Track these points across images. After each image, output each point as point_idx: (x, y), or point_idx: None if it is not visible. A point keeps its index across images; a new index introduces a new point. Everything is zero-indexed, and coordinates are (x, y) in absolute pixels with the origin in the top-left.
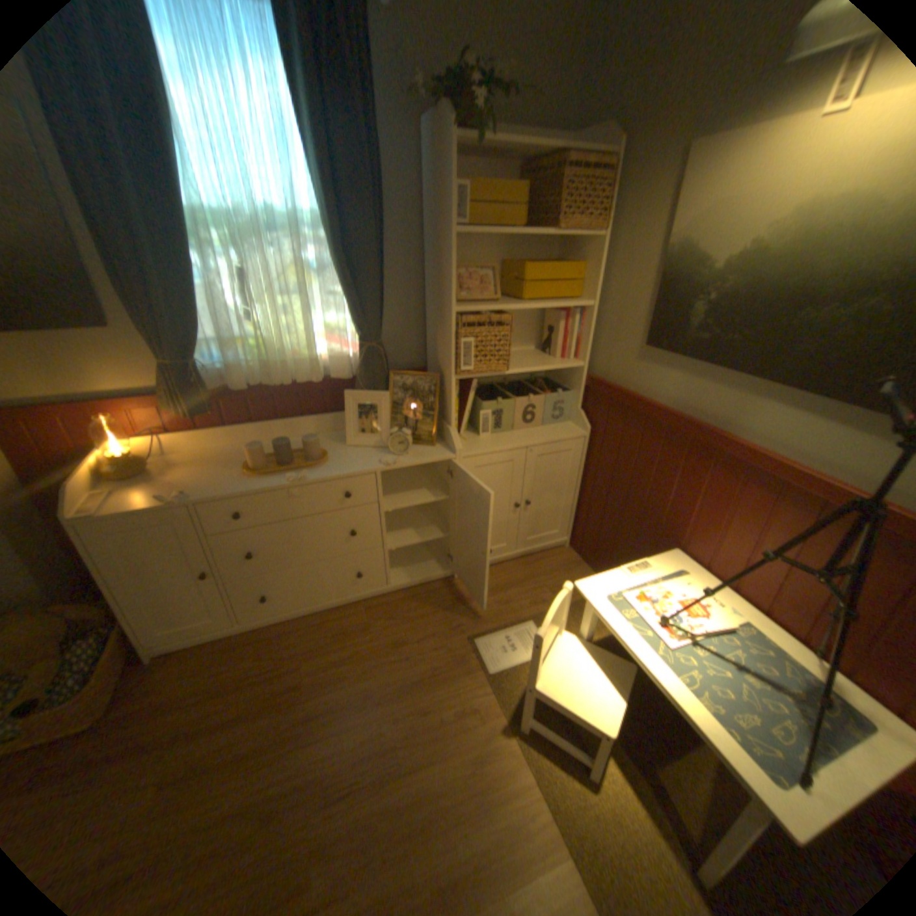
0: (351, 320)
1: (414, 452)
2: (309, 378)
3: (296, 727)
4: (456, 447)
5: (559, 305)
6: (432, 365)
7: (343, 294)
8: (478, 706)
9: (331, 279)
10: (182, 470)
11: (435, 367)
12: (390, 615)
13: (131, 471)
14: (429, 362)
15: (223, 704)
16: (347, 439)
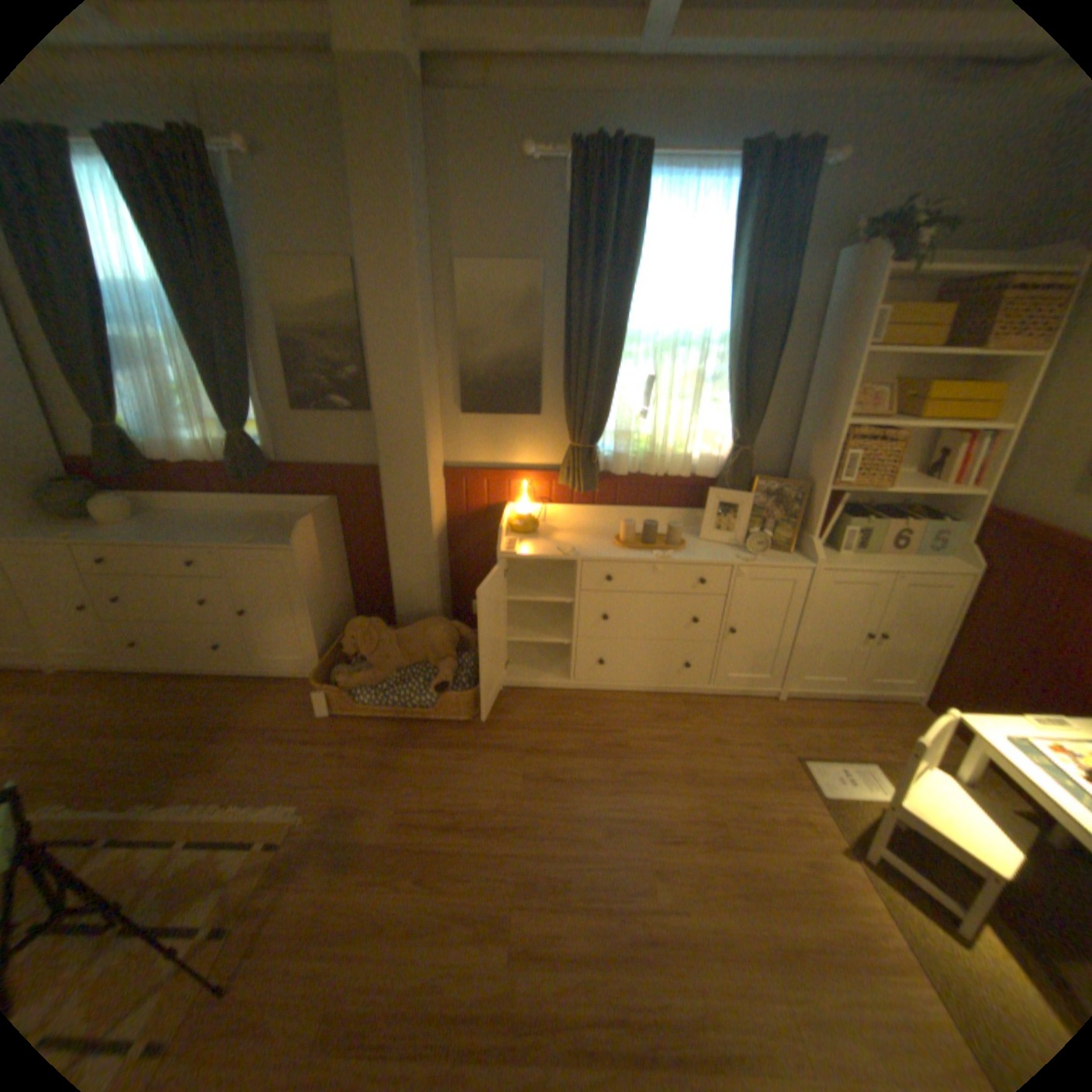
0: (732, 424)
1: (770, 555)
2: (679, 473)
3: (629, 776)
4: (818, 556)
5: (969, 426)
6: (797, 475)
7: (732, 401)
8: (814, 822)
9: (722, 388)
10: (564, 534)
11: (802, 477)
12: (710, 714)
13: (531, 527)
14: (792, 472)
15: (564, 738)
16: (697, 534)
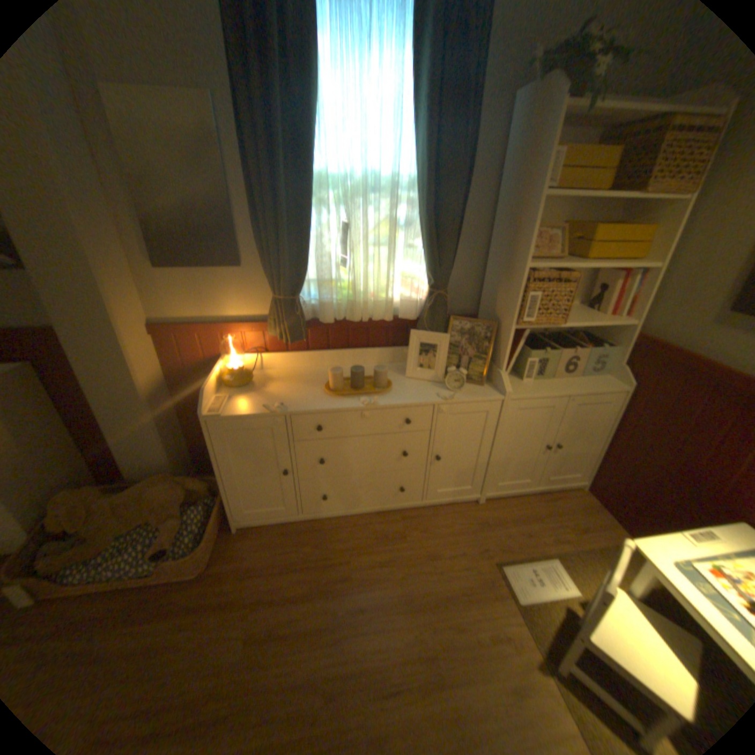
0: (427, 269)
1: (466, 389)
2: (383, 317)
3: (350, 615)
4: (506, 389)
5: (627, 265)
6: (486, 312)
7: (425, 247)
8: (512, 635)
9: (415, 234)
10: (278, 383)
11: (490, 315)
12: (423, 527)
13: (244, 380)
14: (482, 310)
15: (291, 579)
16: (404, 370)
